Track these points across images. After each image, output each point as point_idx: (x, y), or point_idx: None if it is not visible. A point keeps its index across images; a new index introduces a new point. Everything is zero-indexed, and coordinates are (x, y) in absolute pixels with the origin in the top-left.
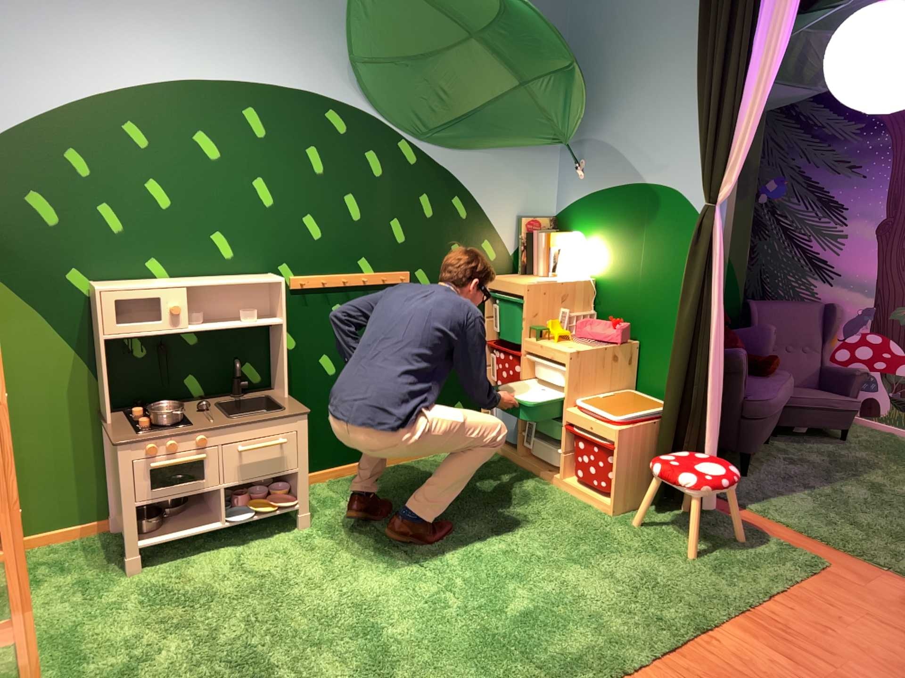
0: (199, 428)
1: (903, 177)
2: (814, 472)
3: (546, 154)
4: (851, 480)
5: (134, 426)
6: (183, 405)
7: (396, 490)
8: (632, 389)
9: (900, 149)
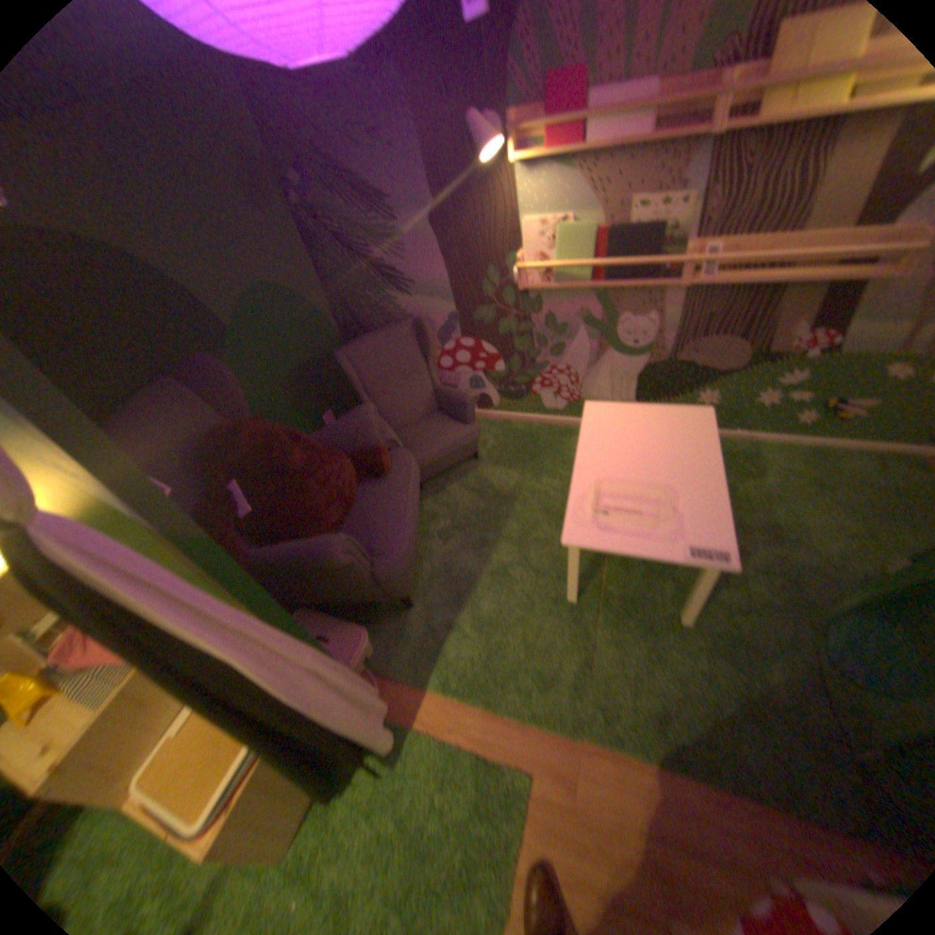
0: None
1: (436, 134)
2: (470, 548)
3: None
4: (503, 543)
5: None
6: None
7: None
8: None
9: (419, 86)
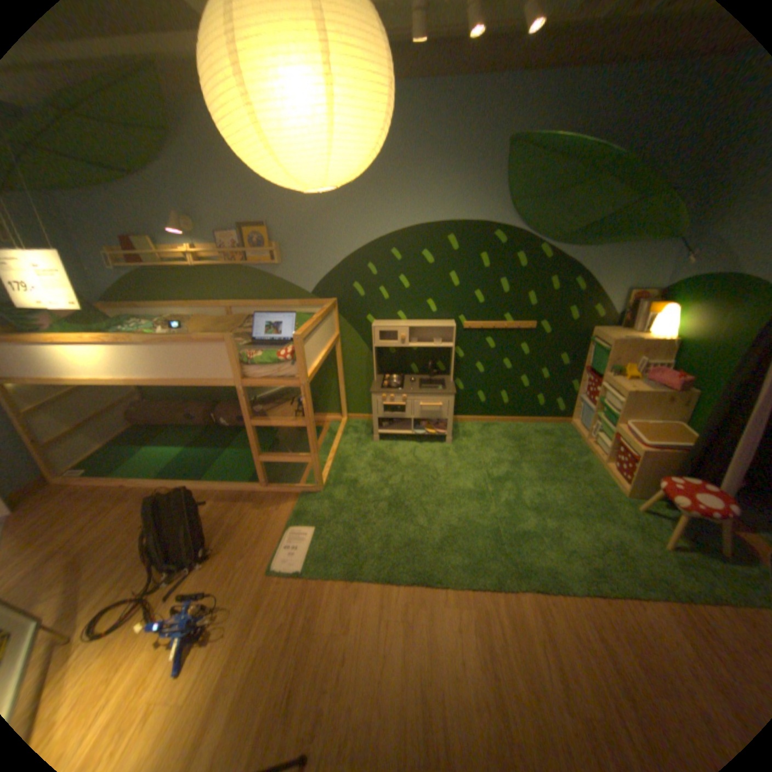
0: (403, 392)
1: None
2: None
3: (666, 244)
4: None
5: (382, 384)
6: (406, 378)
7: (503, 438)
8: (684, 423)
9: None
